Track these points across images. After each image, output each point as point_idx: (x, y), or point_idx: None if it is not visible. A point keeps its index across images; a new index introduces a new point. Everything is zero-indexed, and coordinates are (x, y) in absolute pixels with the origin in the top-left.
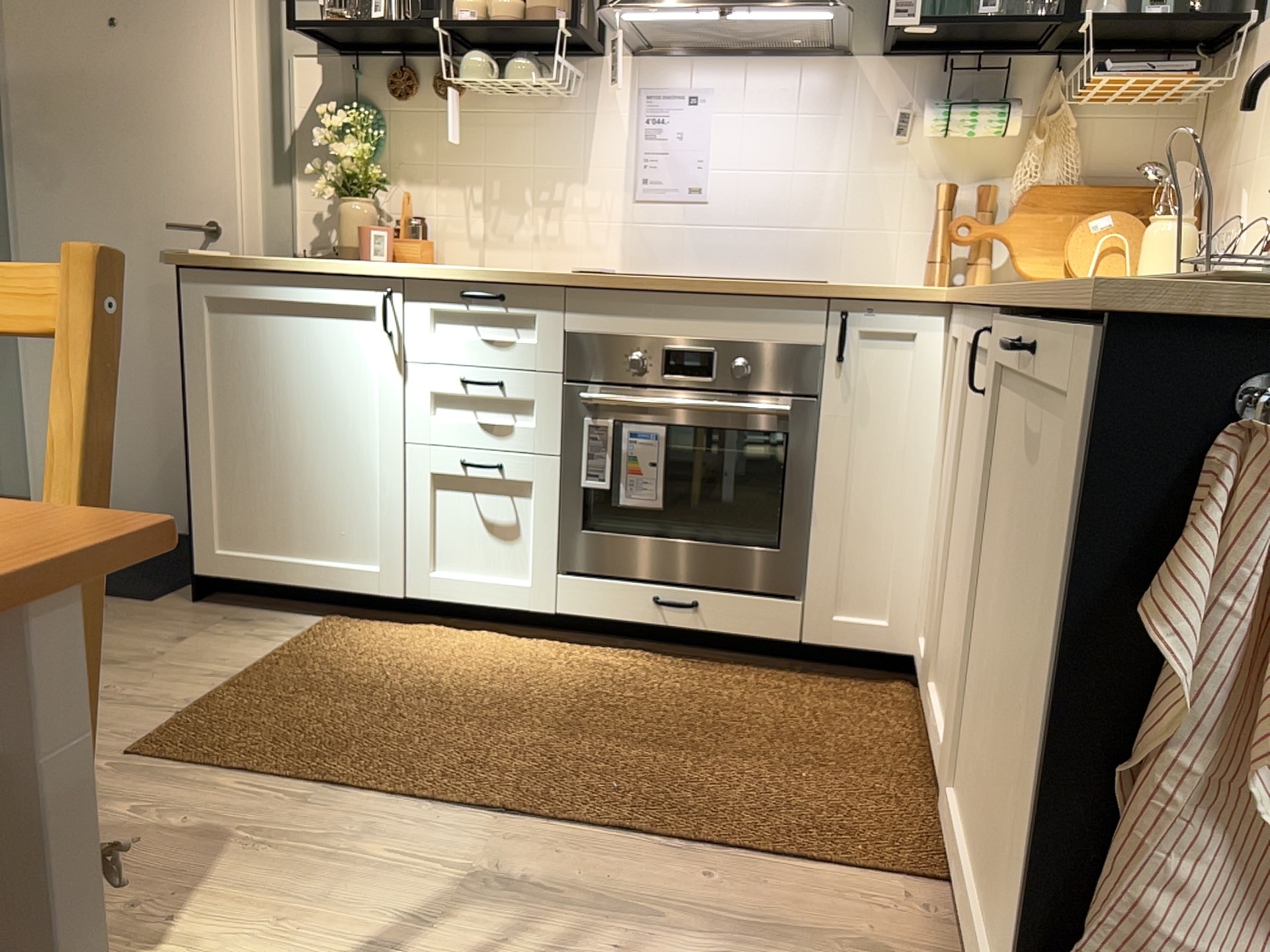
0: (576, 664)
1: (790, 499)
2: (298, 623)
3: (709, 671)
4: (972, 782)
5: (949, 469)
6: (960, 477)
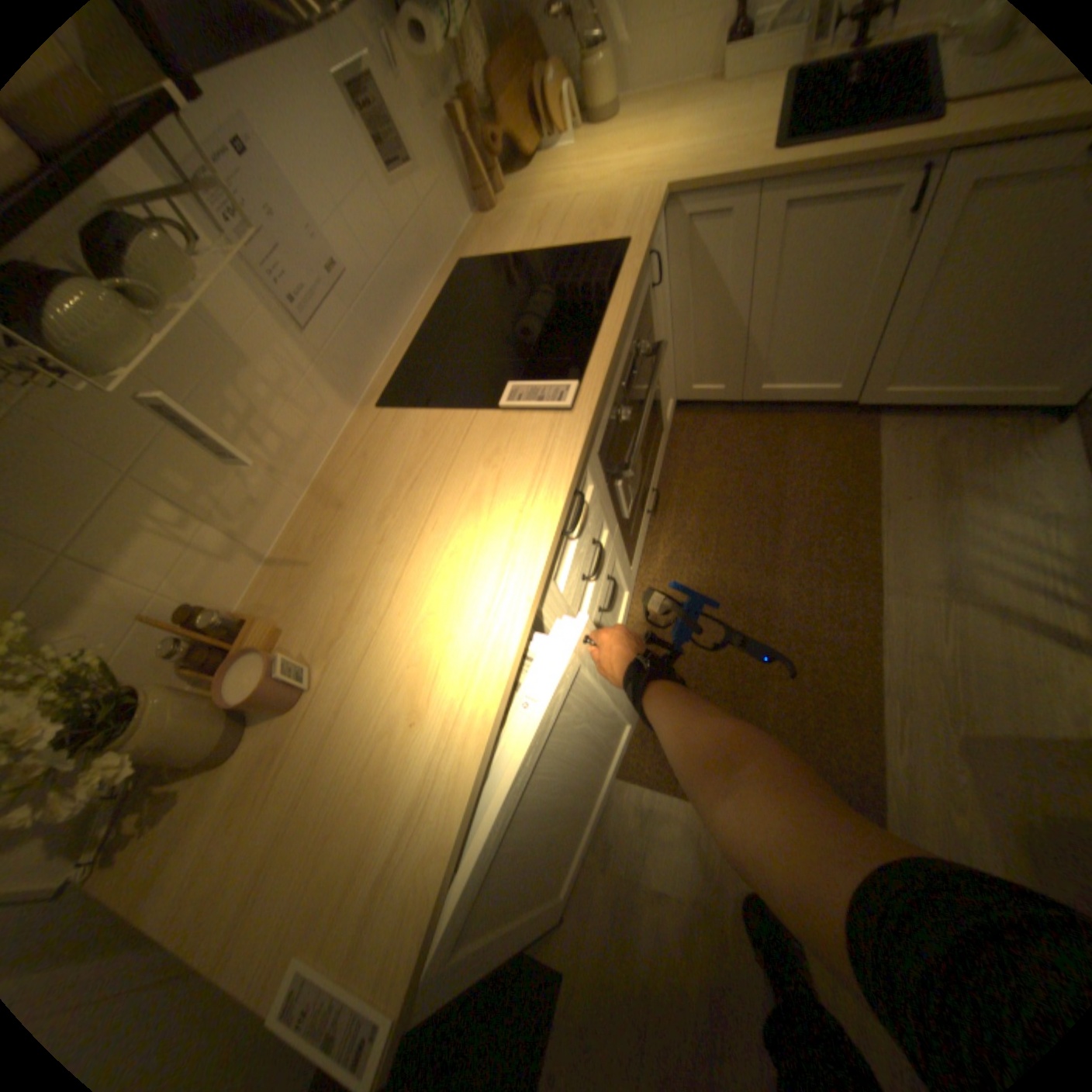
0: (673, 575)
1: (653, 393)
2: (619, 795)
3: (663, 504)
4: (940, 368)
5: (759, 285)
6: (789, 280)
